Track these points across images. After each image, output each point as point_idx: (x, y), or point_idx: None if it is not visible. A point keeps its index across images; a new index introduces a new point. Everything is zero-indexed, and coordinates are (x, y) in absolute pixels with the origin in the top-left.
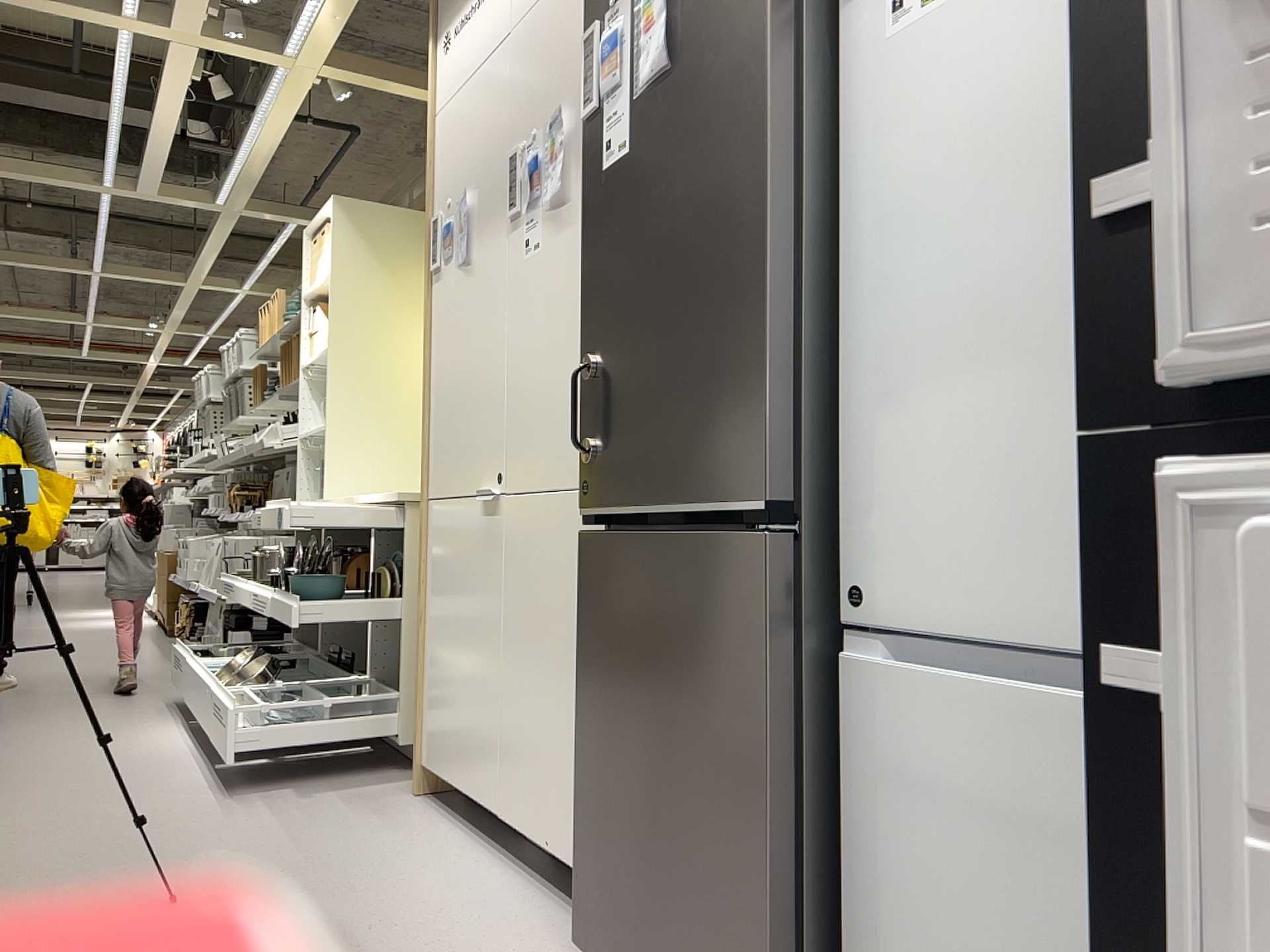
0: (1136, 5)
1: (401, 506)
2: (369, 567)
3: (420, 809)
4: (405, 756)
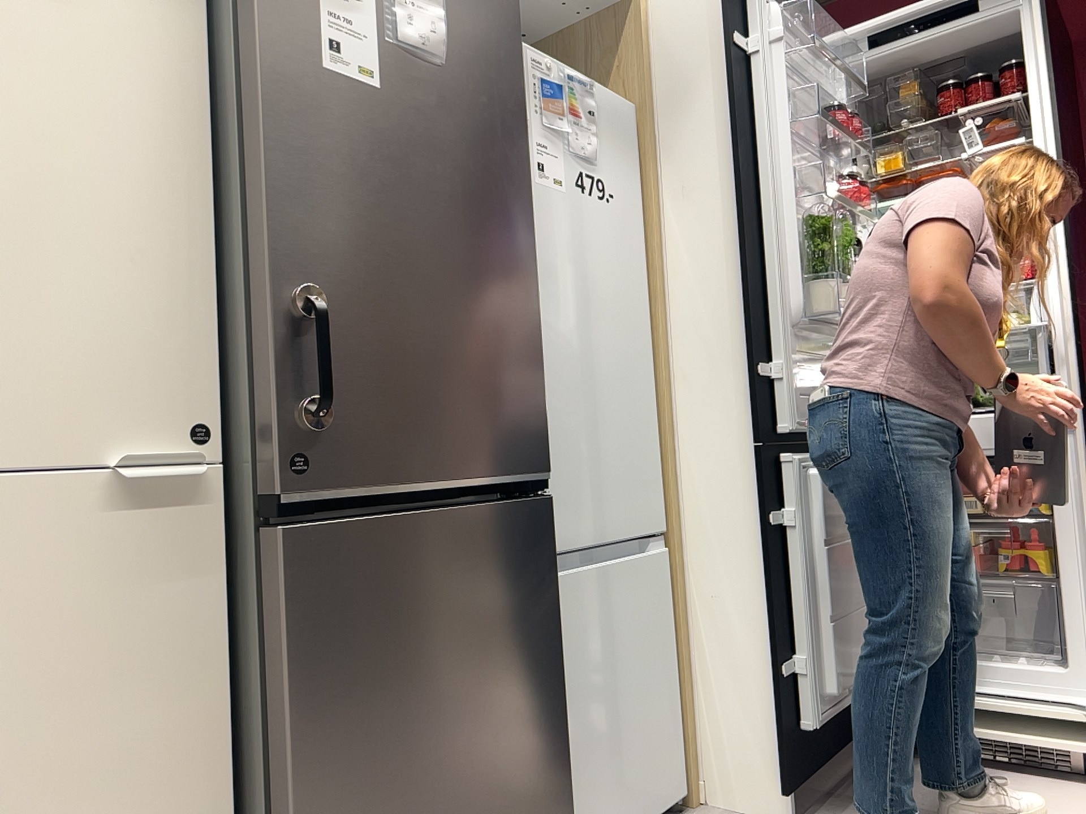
0: (758, 310)
1: None
2: None
3: None
4: None
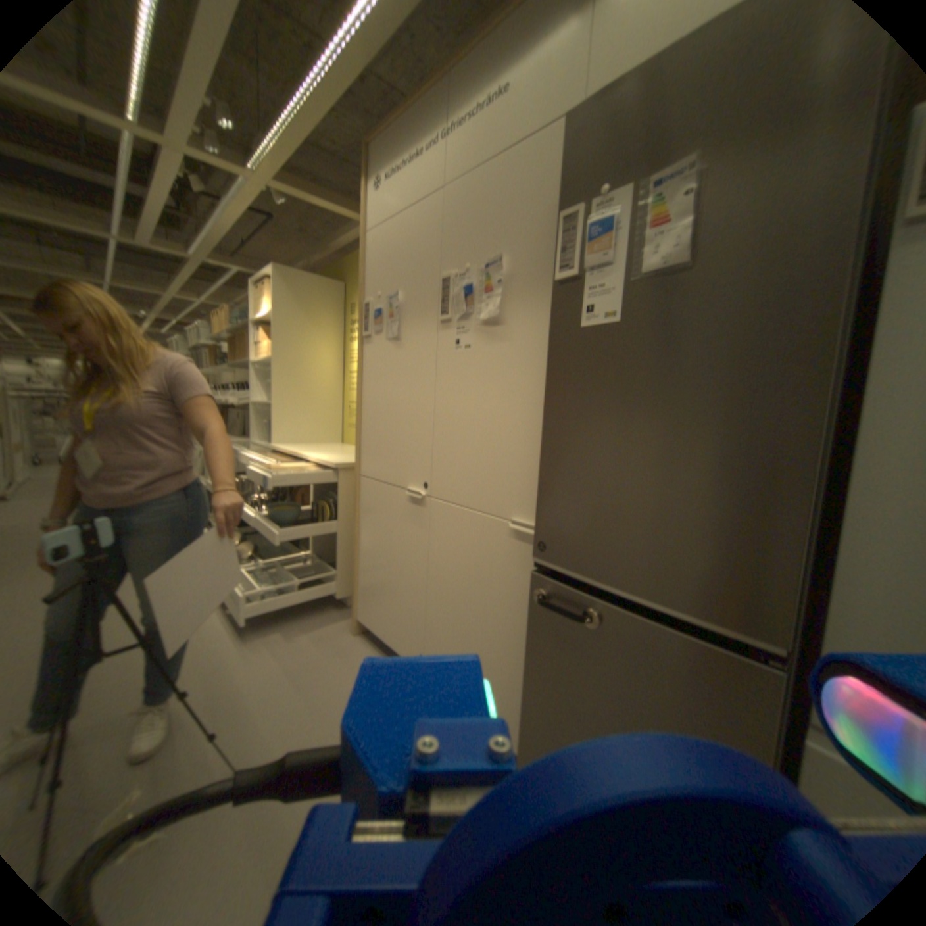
0: None
1: (333, 468)
2: (307, 493)
3: (359, 649)
4: (334, 597)
